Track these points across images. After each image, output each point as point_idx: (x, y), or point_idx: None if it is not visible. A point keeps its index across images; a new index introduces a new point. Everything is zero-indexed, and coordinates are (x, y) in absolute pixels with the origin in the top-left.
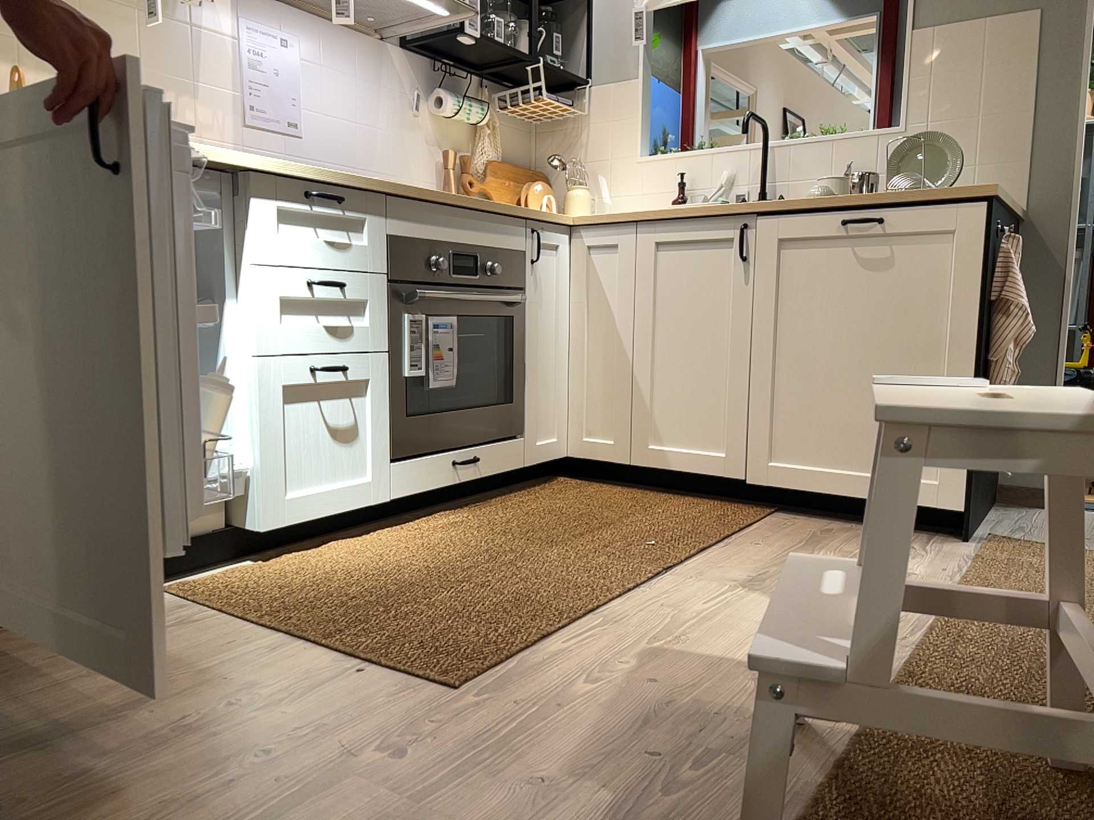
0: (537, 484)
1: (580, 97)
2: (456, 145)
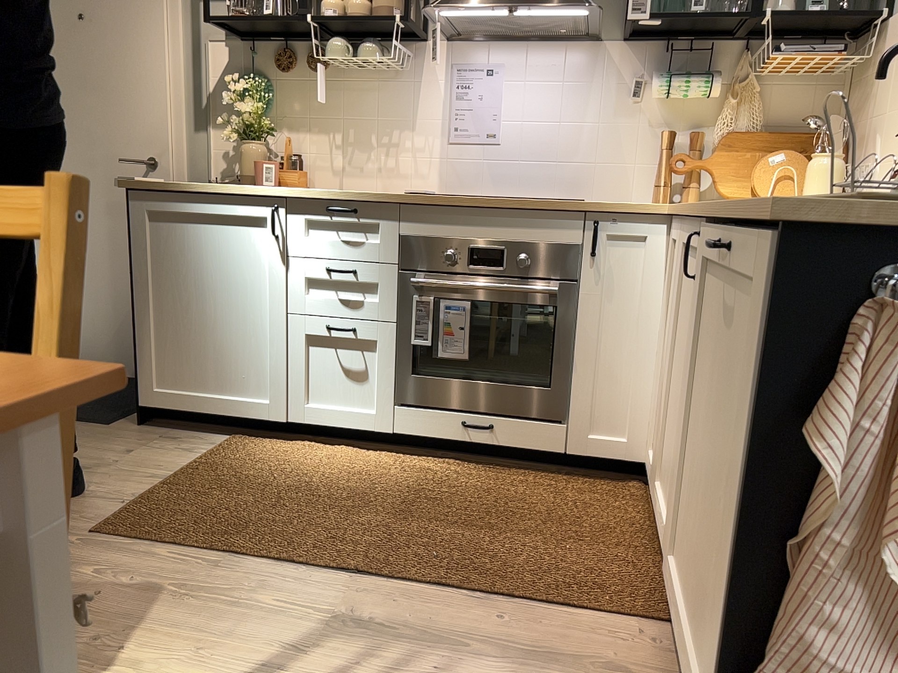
0: (607, 479)
1: (878, 34)
2: (694, 122)
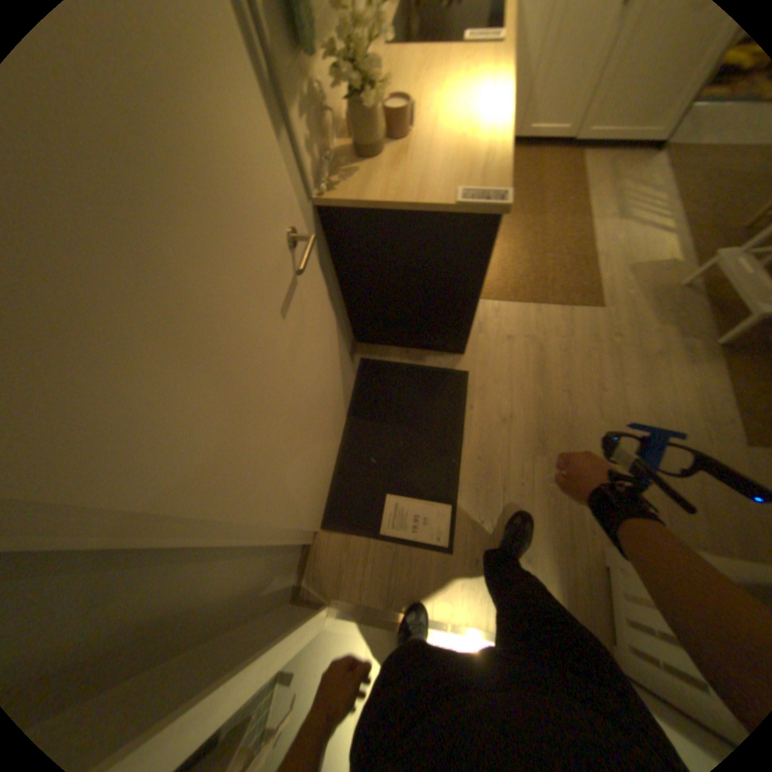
0: None
1: None
2: None
